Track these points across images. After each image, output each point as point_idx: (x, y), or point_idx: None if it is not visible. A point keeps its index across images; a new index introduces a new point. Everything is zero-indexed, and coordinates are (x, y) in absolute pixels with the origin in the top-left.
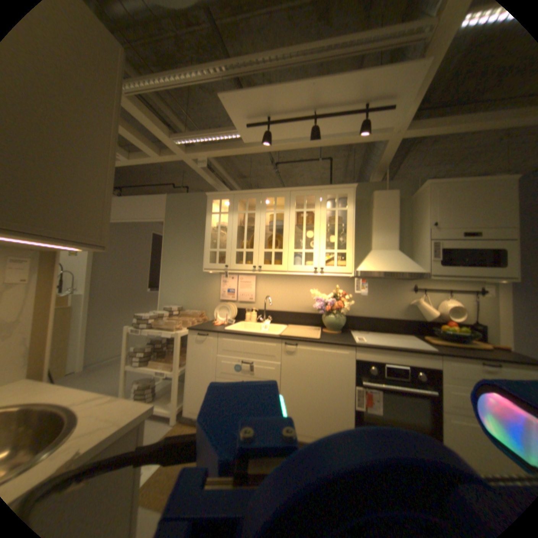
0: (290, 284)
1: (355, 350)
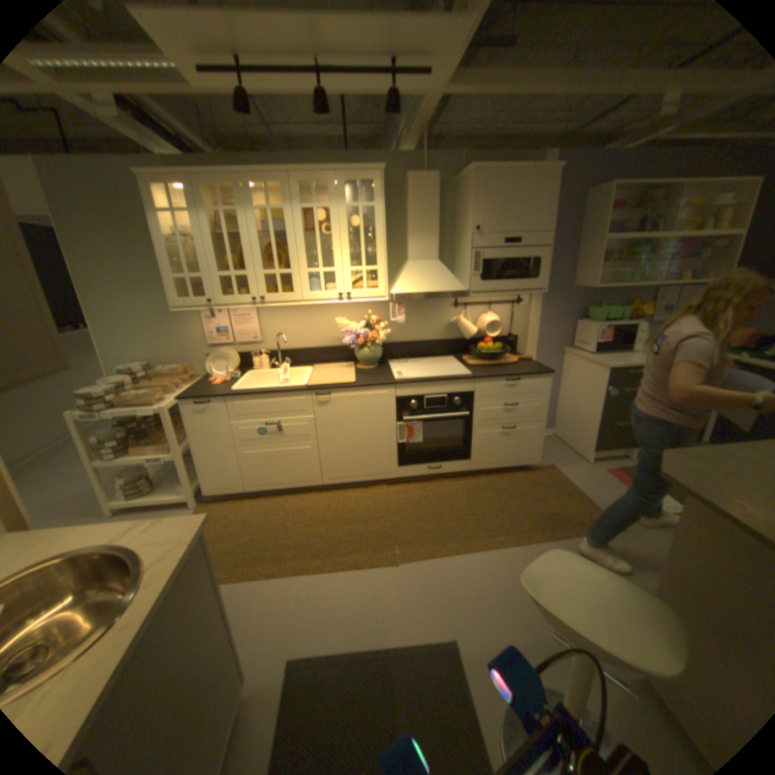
0: (308, 313)
1: (395, 389)
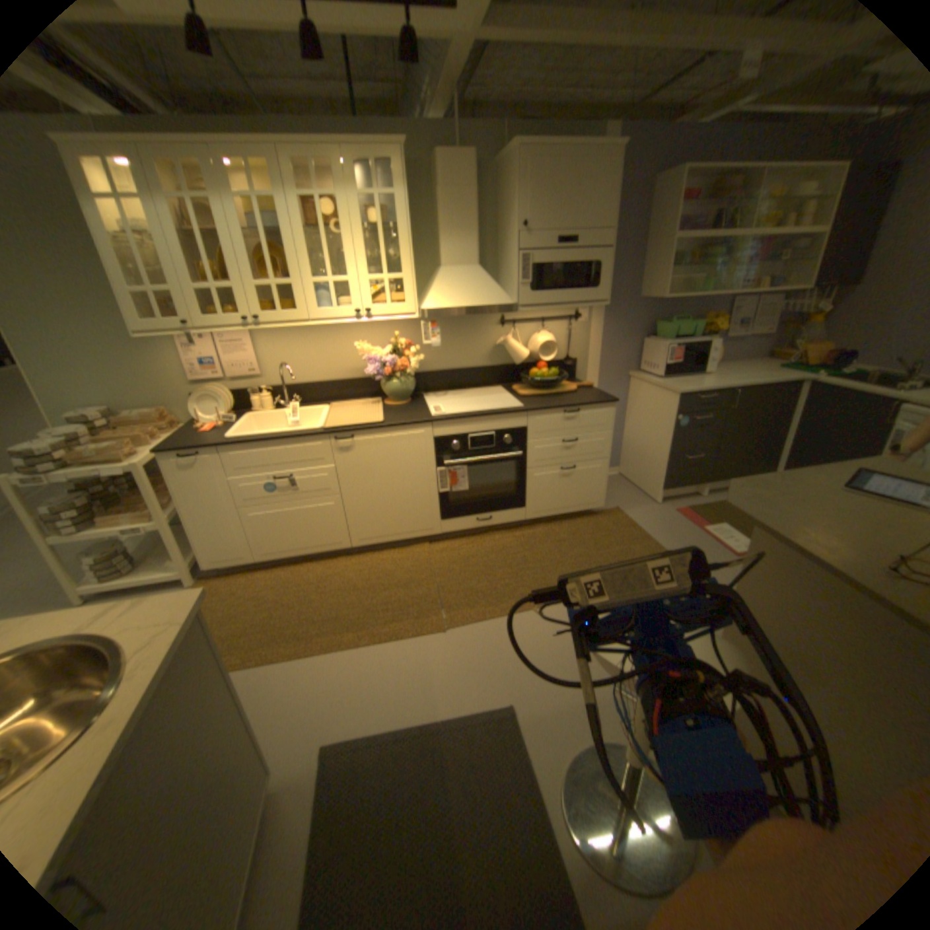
0: (321, 338)
1: (434, 428)
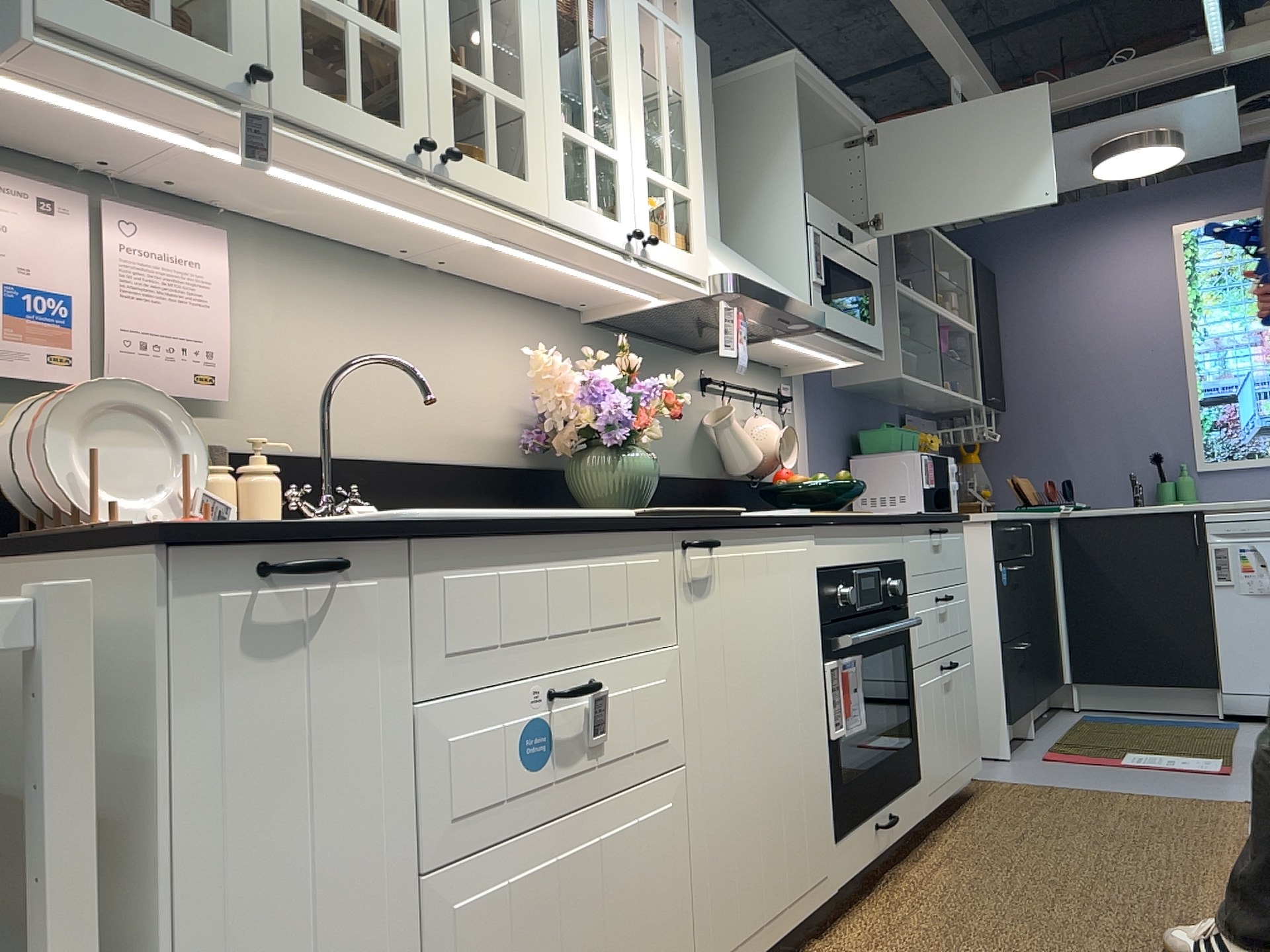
0: (401, 318)
1: (815, 536)
